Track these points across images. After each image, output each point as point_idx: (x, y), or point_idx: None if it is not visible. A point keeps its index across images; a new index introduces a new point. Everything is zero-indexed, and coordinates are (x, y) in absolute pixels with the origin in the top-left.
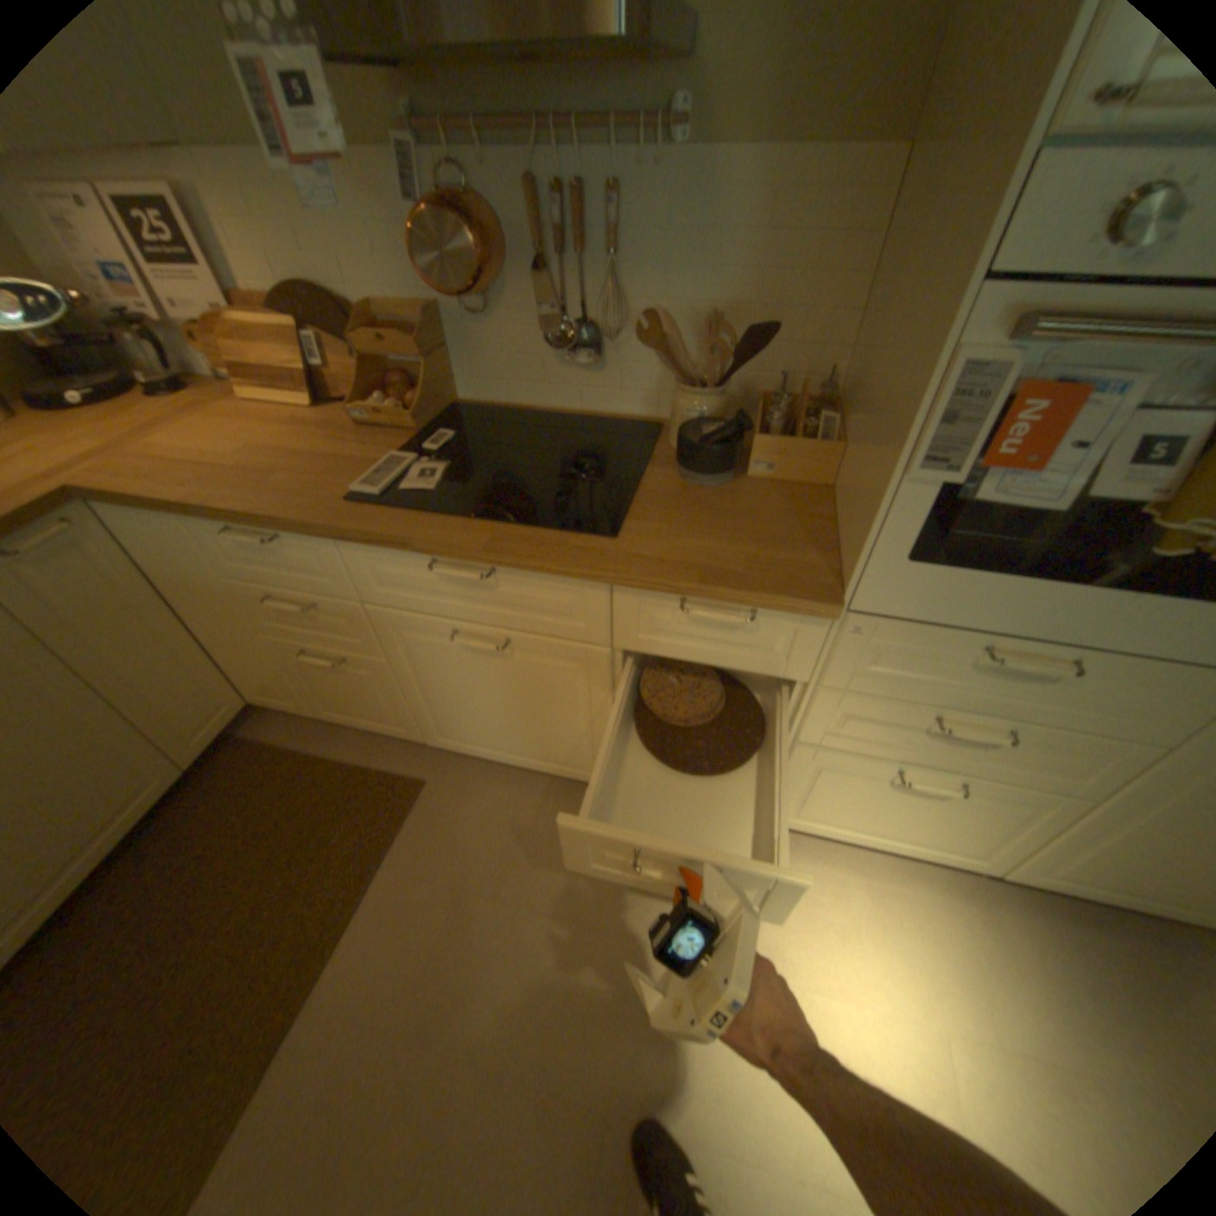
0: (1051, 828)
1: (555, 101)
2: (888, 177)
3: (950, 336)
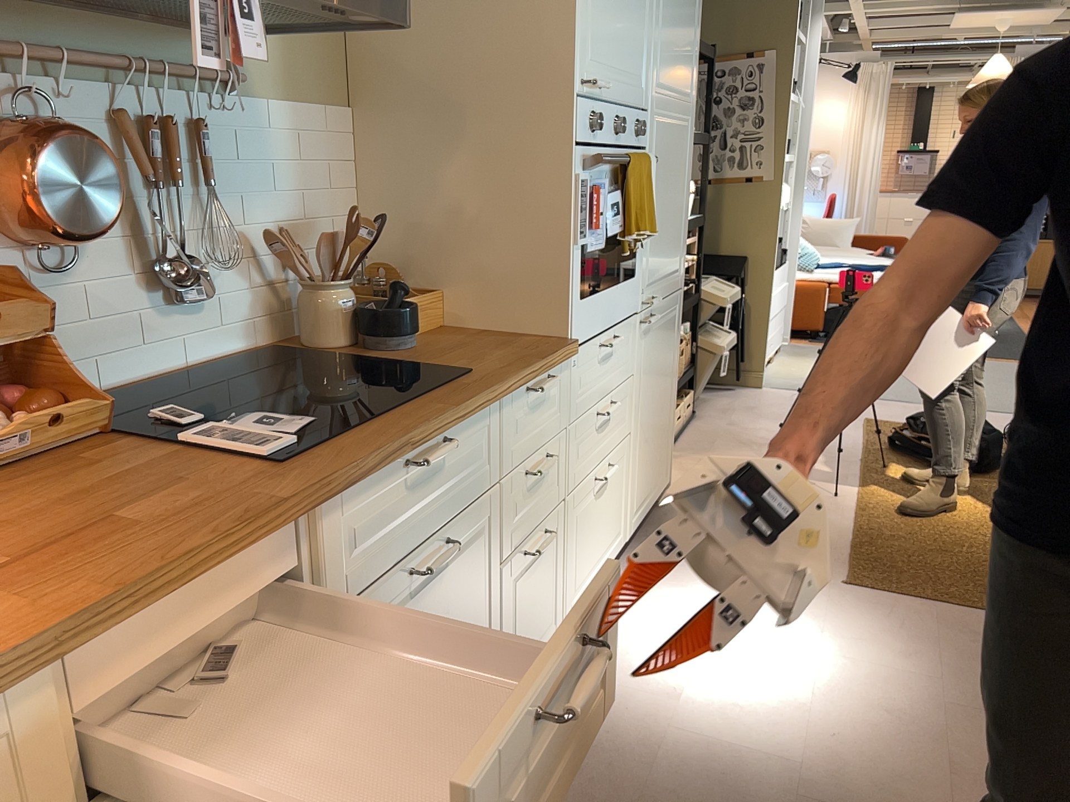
0: (627, 469)
1: (132, 51)
2: (349, 128)
3: (570, 173)
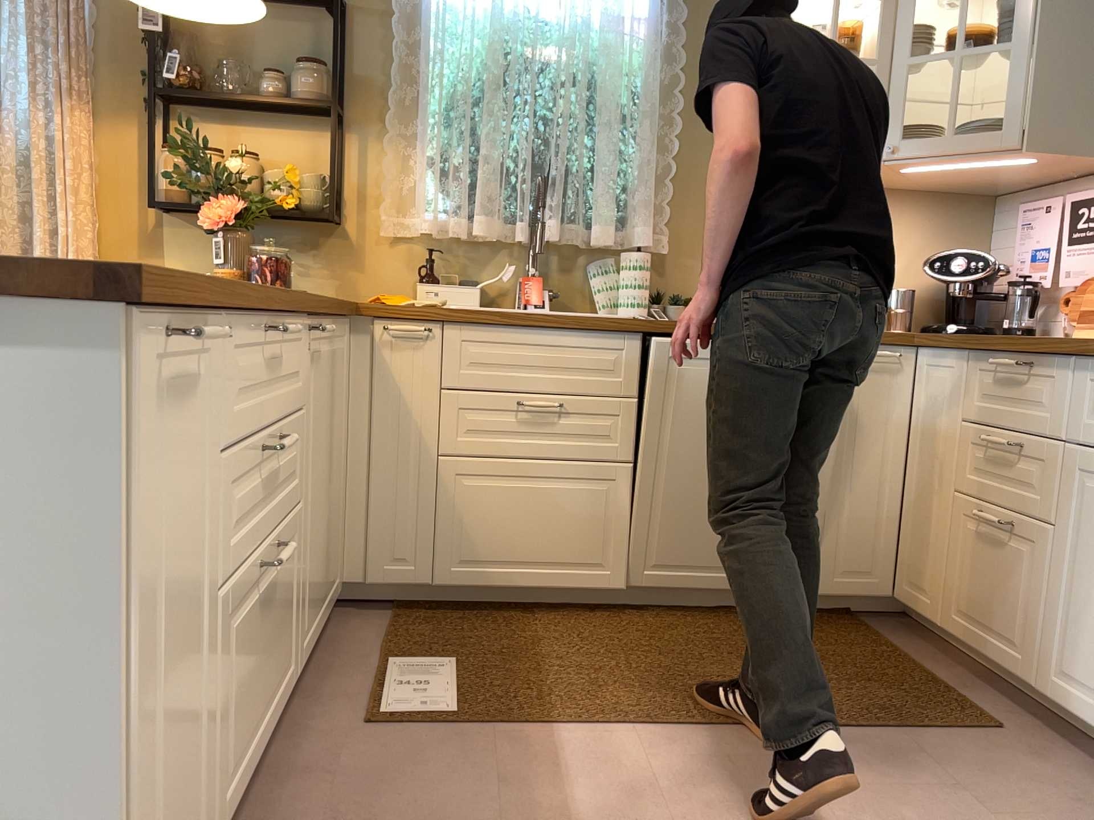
0: None
1: None
2: None
3: None
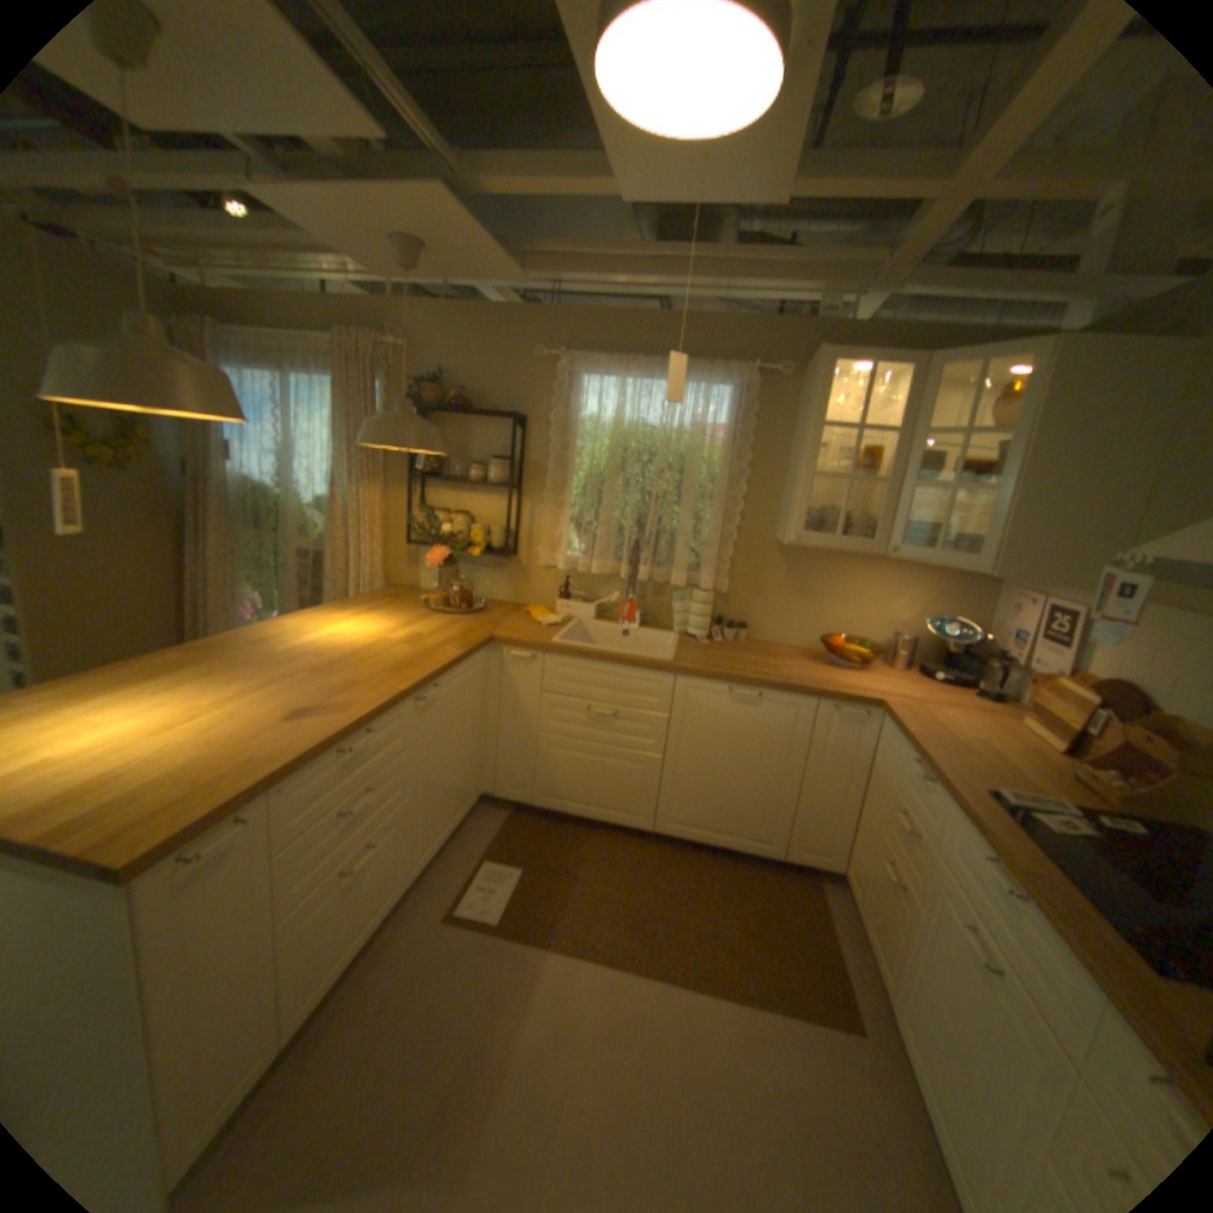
0: None
1: None
2: None
3: None
